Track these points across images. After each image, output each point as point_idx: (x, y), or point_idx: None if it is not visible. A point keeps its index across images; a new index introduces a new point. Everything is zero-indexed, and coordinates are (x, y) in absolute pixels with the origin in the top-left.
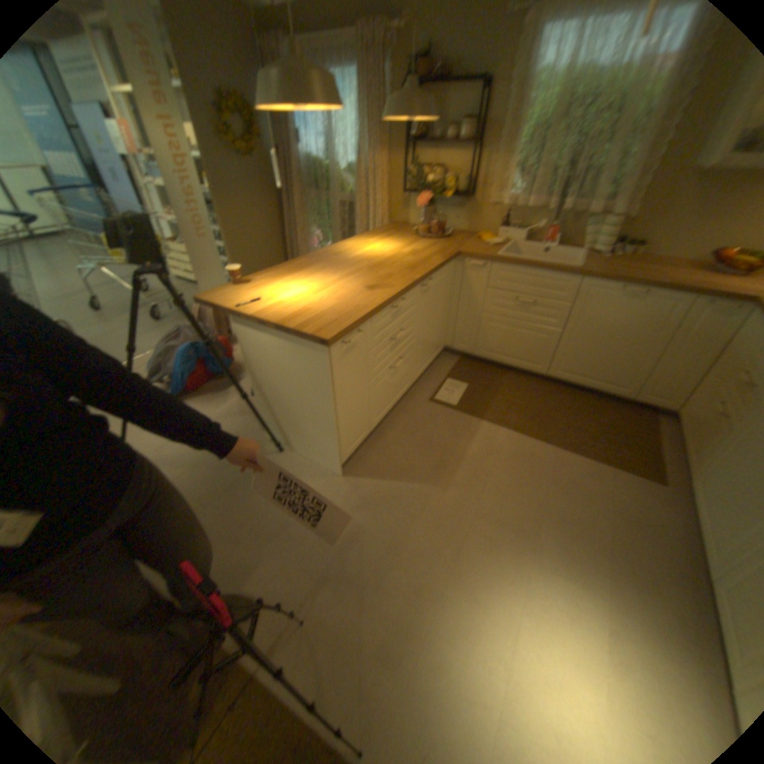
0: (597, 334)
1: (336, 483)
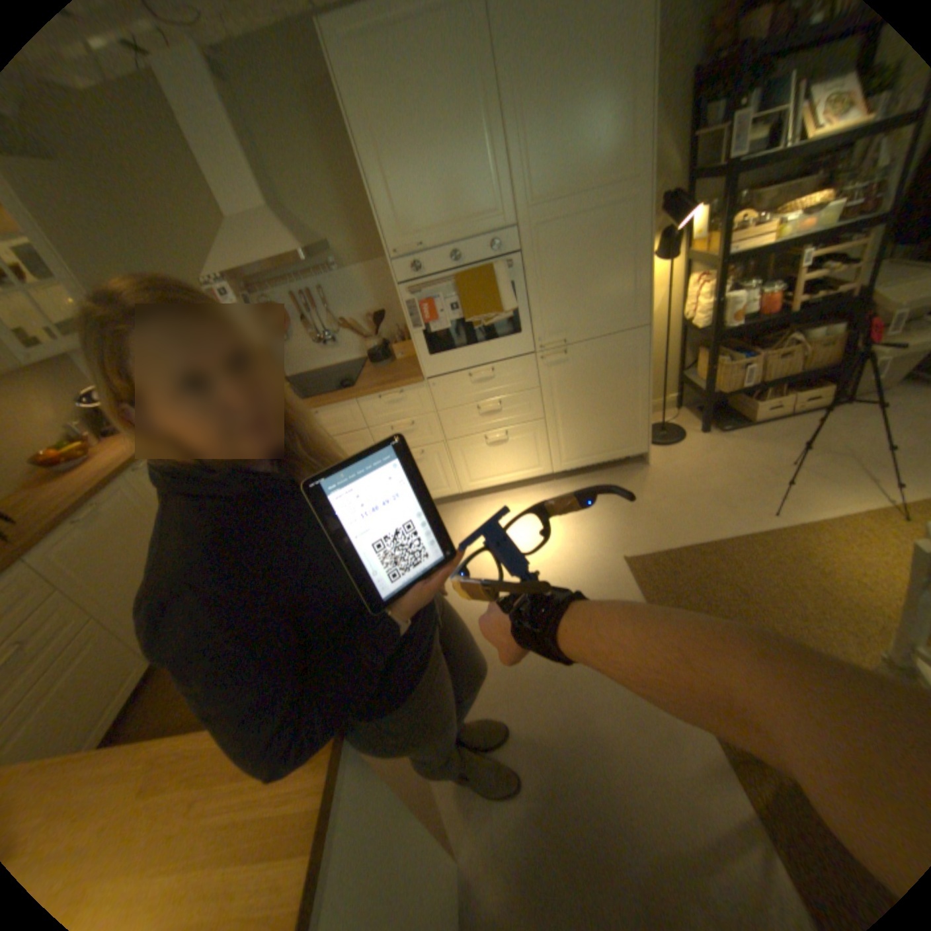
0: (119, 577)
1: (472, 862)
